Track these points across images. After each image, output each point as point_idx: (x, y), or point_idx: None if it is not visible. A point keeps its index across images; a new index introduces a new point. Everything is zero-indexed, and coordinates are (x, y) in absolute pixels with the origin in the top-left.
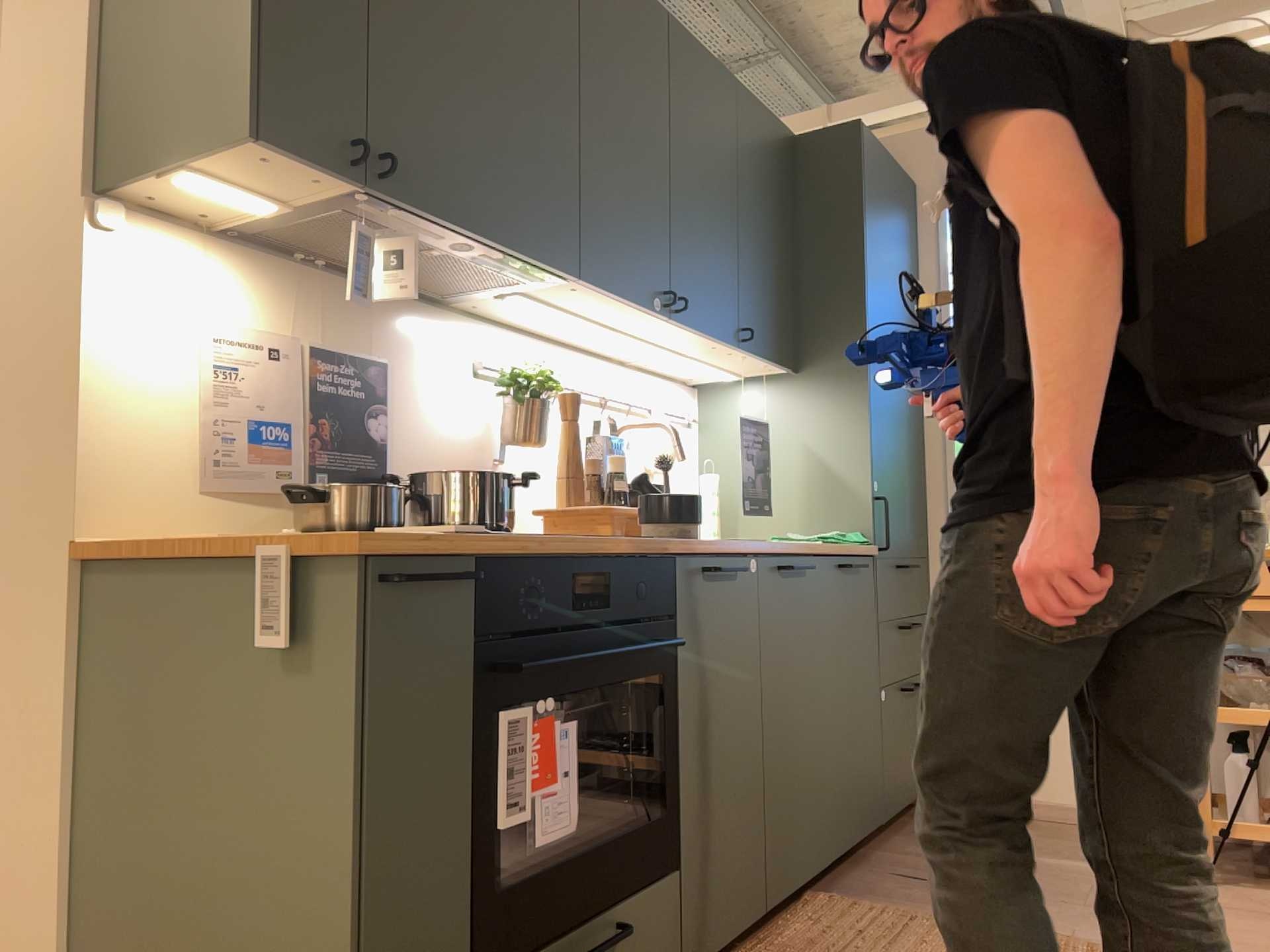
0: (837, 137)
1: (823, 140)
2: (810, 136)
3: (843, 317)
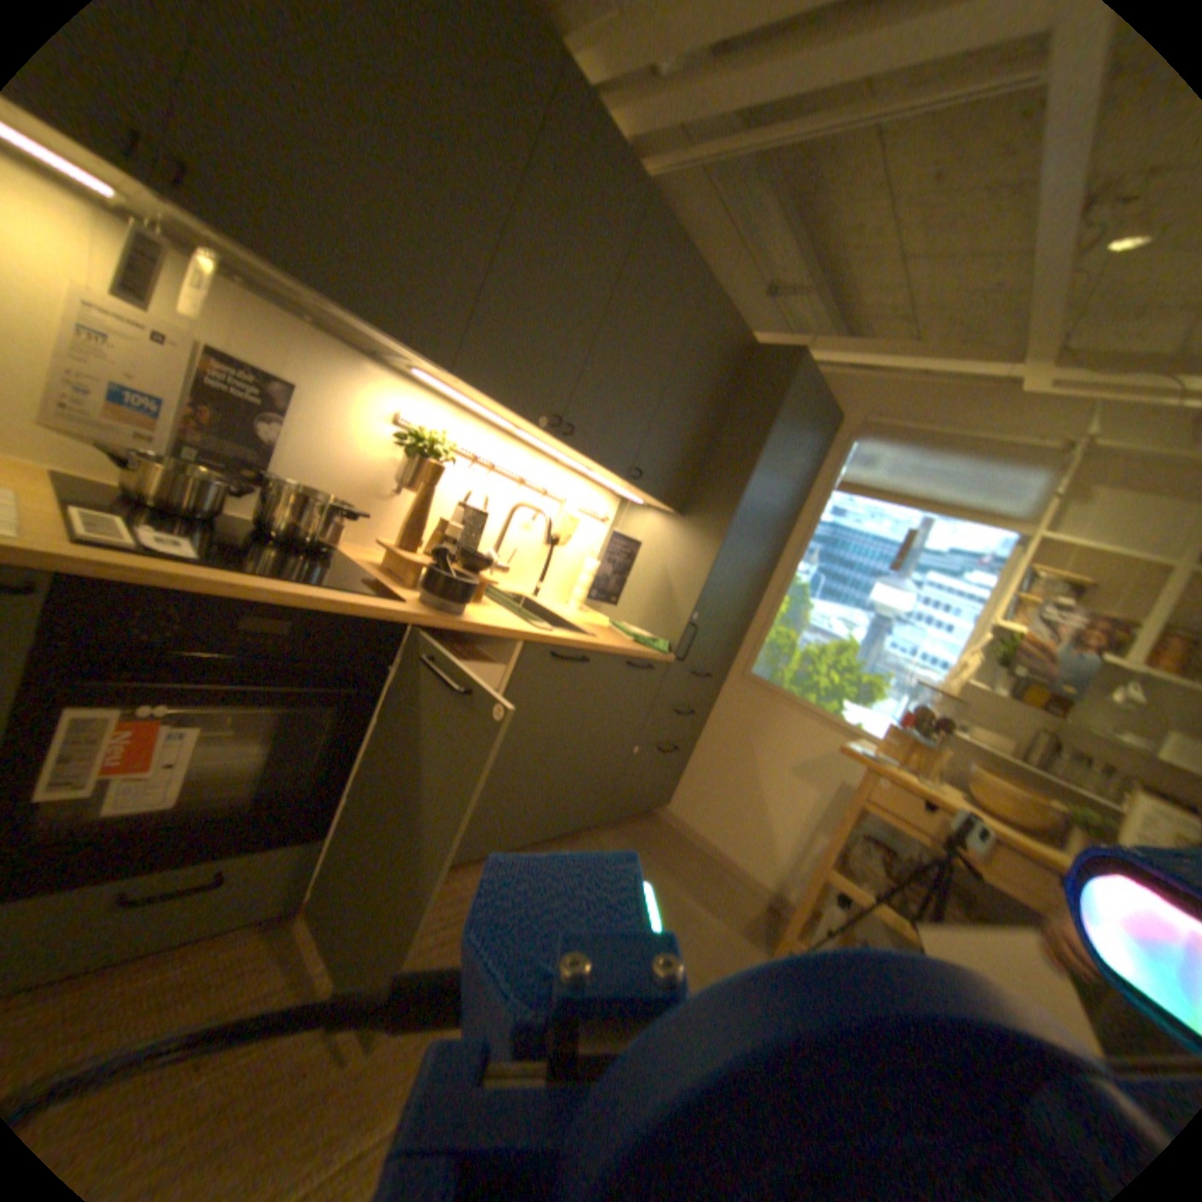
0: (784, 348)
1: (773, 347)
2: (766, 340)
3: (725, 486)
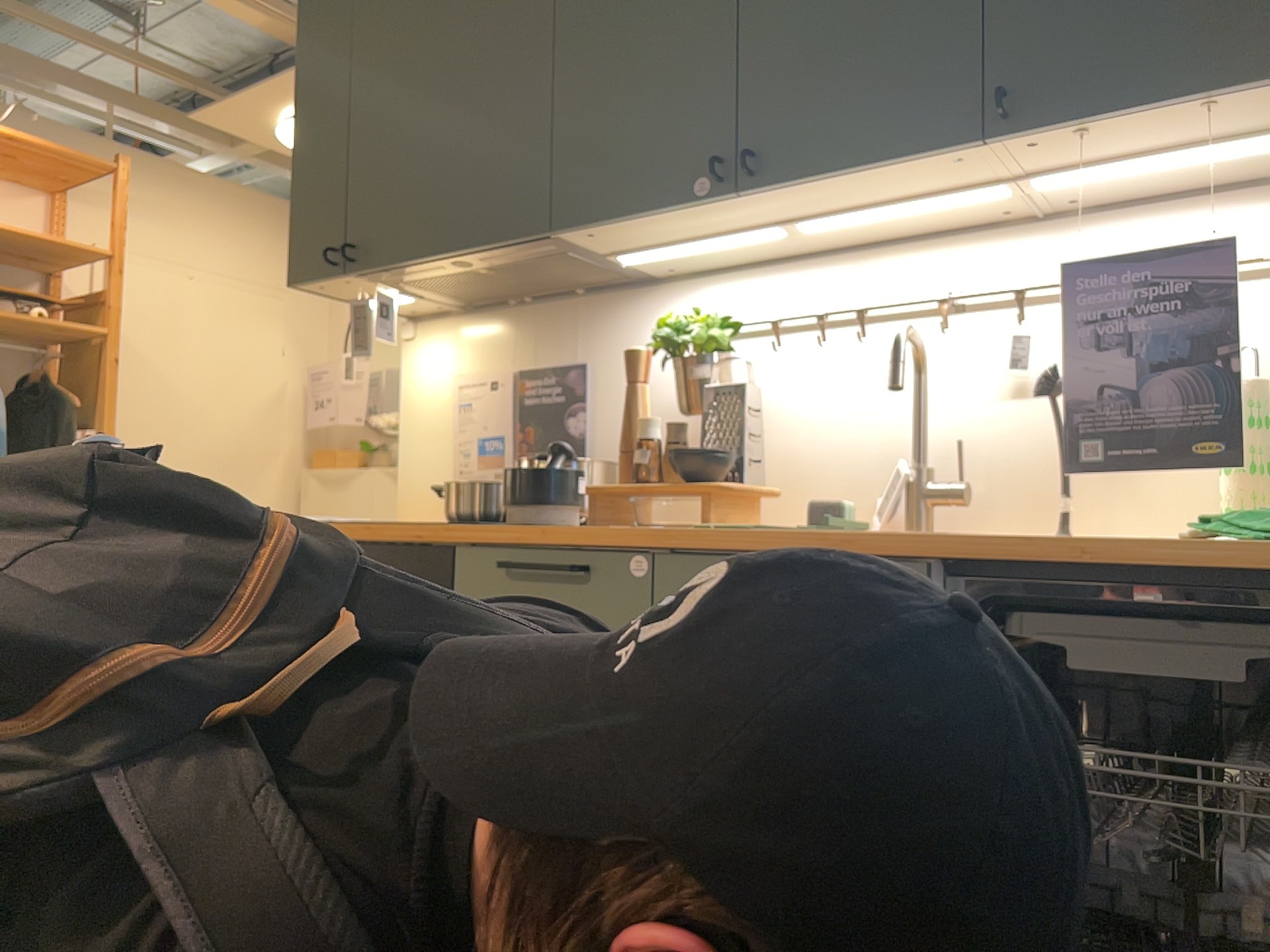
0: None
1: None
2: None
3: None
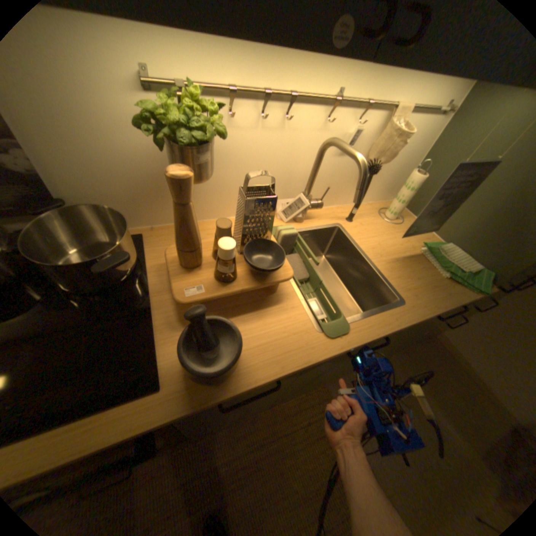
0: None
1: None
2: None
3: None
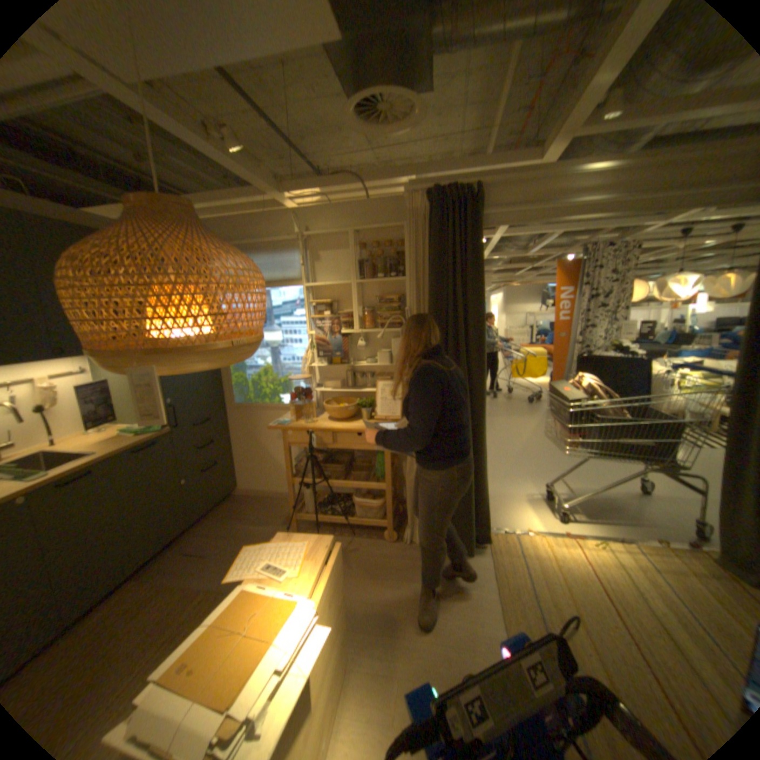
0: None
1: None
2: None
3: None
